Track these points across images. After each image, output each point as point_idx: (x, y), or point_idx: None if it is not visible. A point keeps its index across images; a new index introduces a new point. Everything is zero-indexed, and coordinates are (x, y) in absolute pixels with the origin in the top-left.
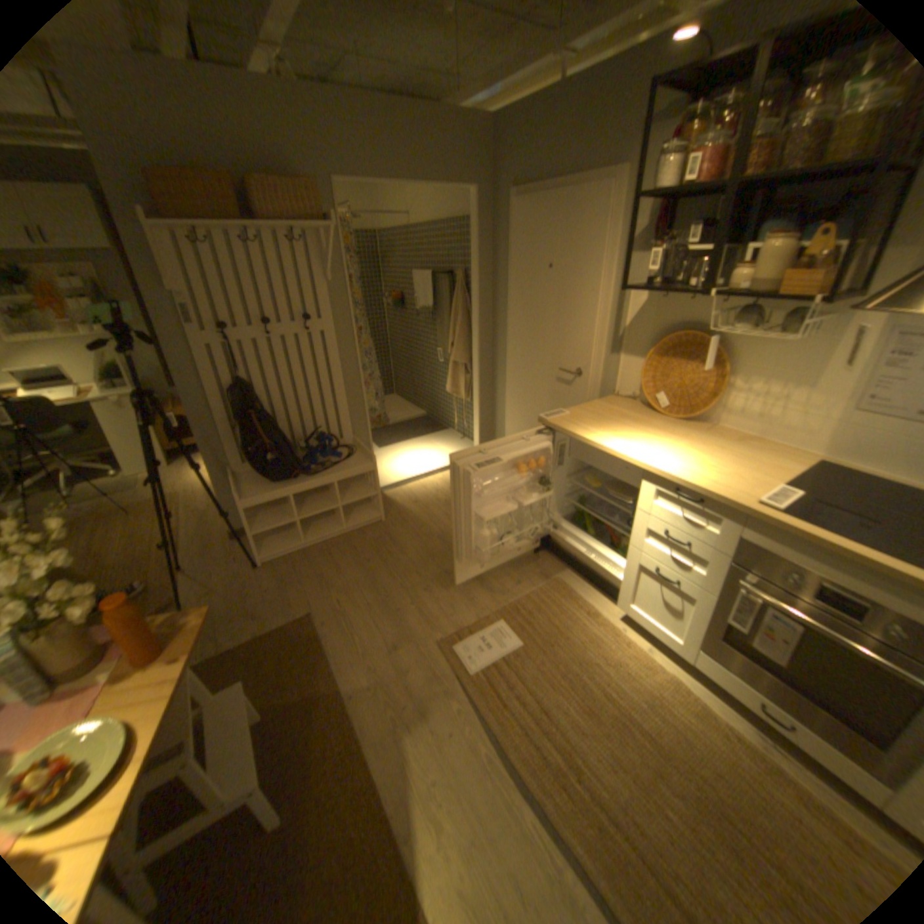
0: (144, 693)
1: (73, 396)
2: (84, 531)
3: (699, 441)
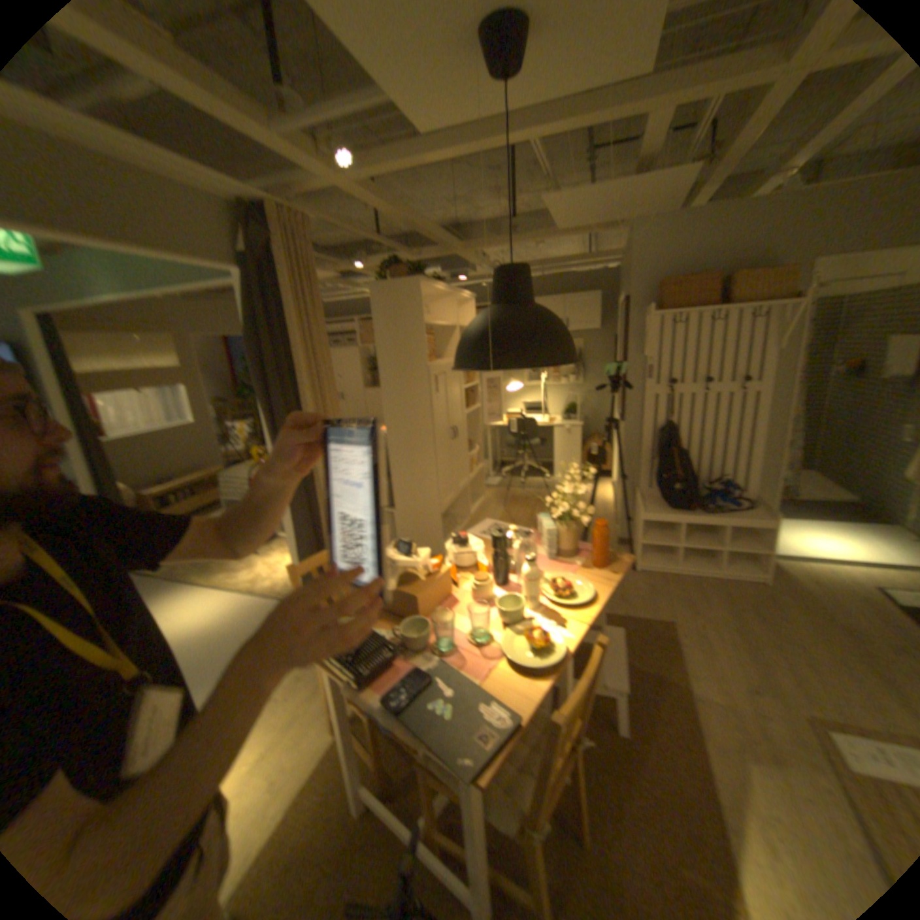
0: (602, 580)
1: (547, 421)
2: (530, 505)
3: None
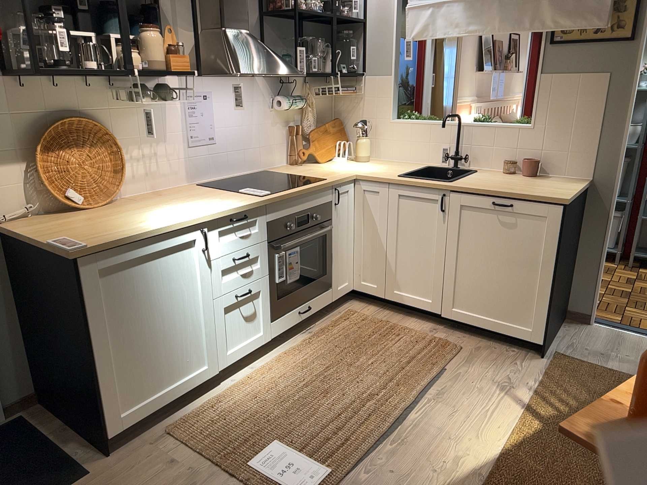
0: None
1: None
2: None
3: (162, 203)
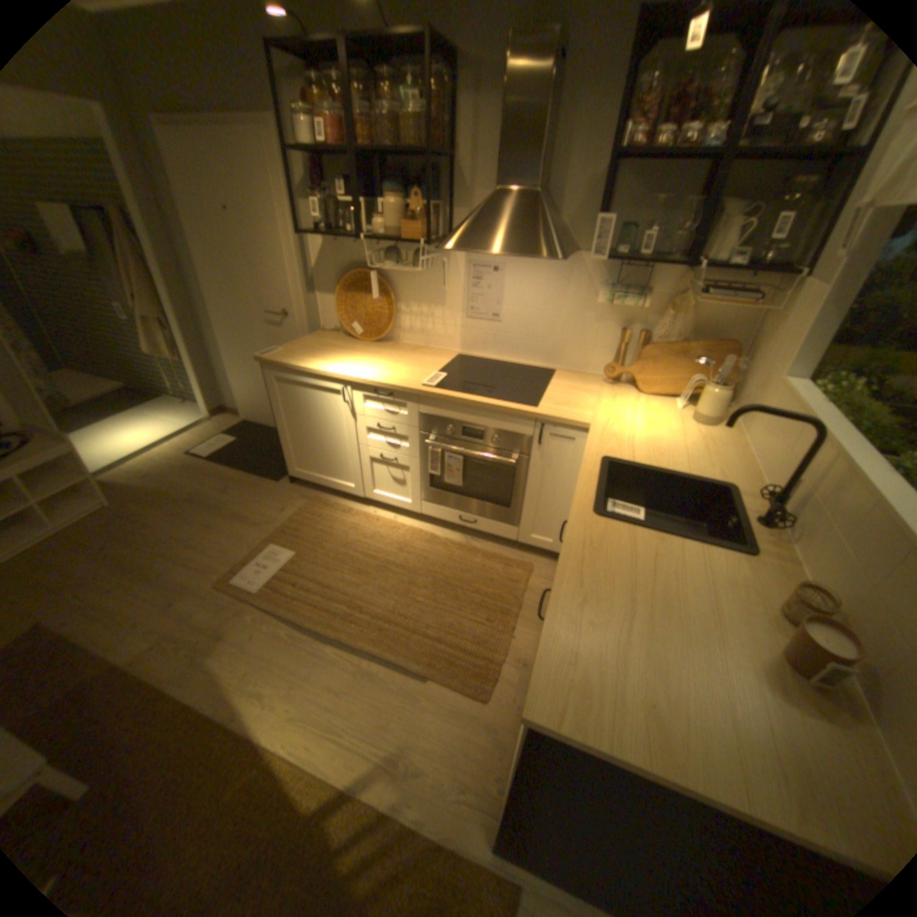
0: None
1: None
2: None
3: (386, 355)
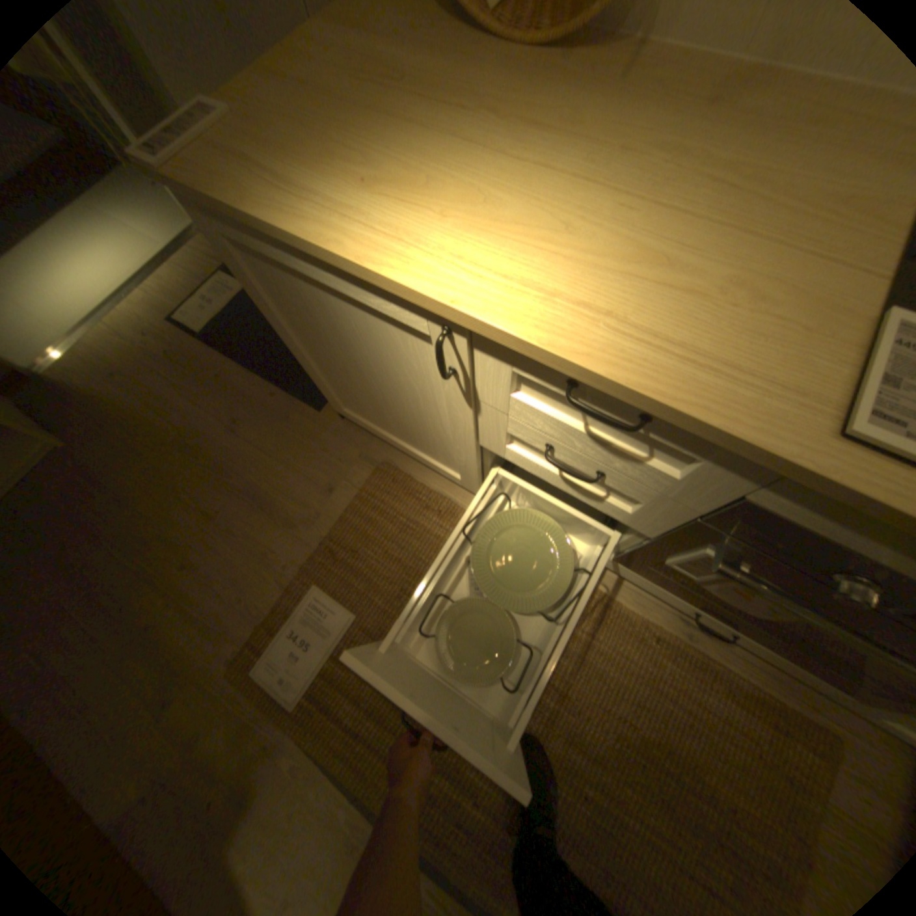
0: None
1: None
2: None
3: (613, 135)
